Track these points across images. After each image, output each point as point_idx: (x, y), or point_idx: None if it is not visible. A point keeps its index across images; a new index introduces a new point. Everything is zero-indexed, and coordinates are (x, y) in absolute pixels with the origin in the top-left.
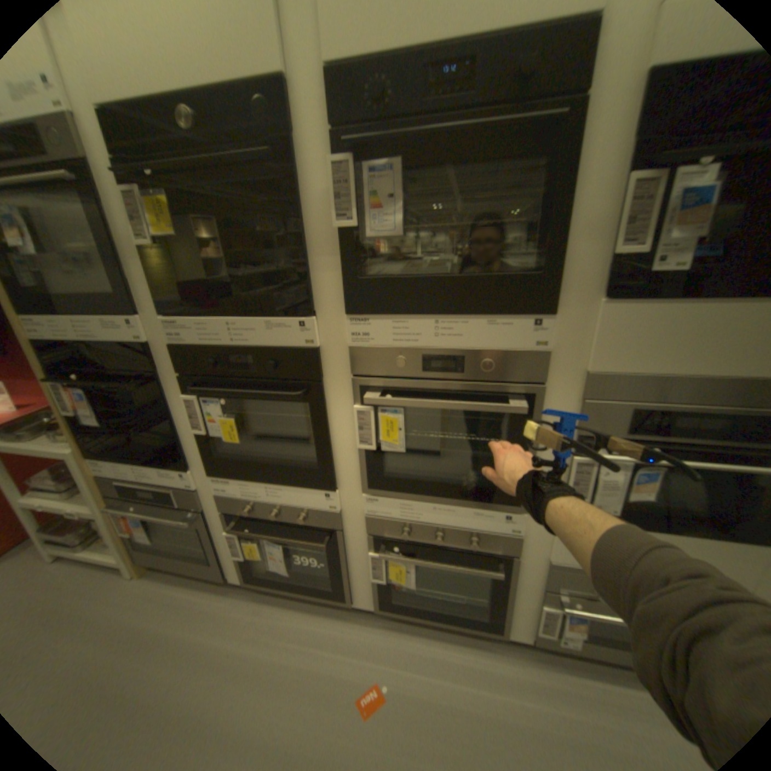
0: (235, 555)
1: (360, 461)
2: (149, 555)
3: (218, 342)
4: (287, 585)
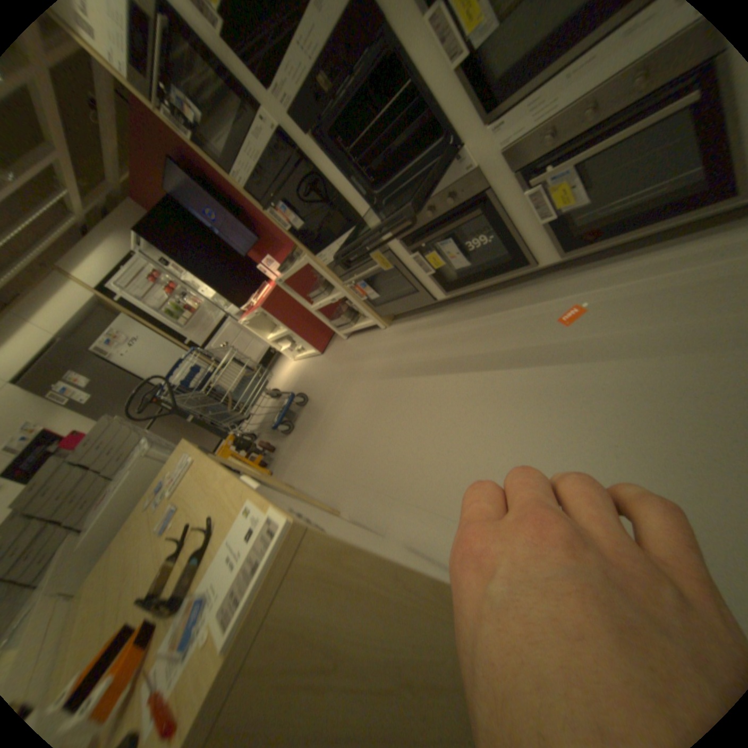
0: (427, 269)
1: (465, 85)
2: (384, 305)
3: (305, 69)
4: (477, 274)
